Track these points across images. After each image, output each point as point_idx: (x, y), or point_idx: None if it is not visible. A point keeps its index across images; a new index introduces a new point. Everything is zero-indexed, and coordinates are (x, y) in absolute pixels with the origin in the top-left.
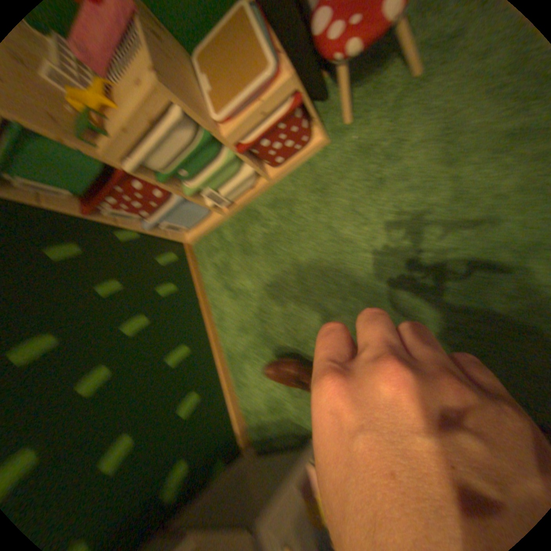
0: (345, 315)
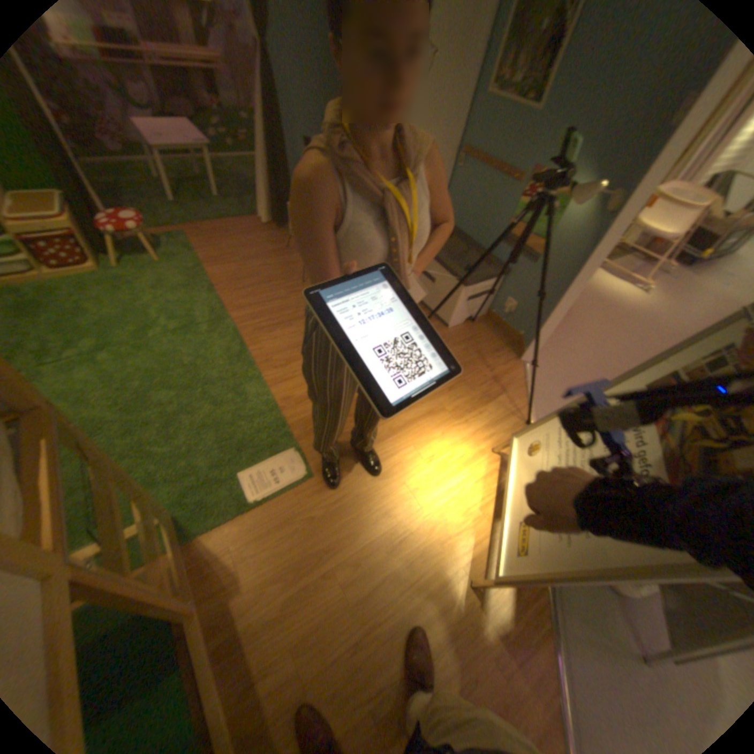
0: (60, 344)
